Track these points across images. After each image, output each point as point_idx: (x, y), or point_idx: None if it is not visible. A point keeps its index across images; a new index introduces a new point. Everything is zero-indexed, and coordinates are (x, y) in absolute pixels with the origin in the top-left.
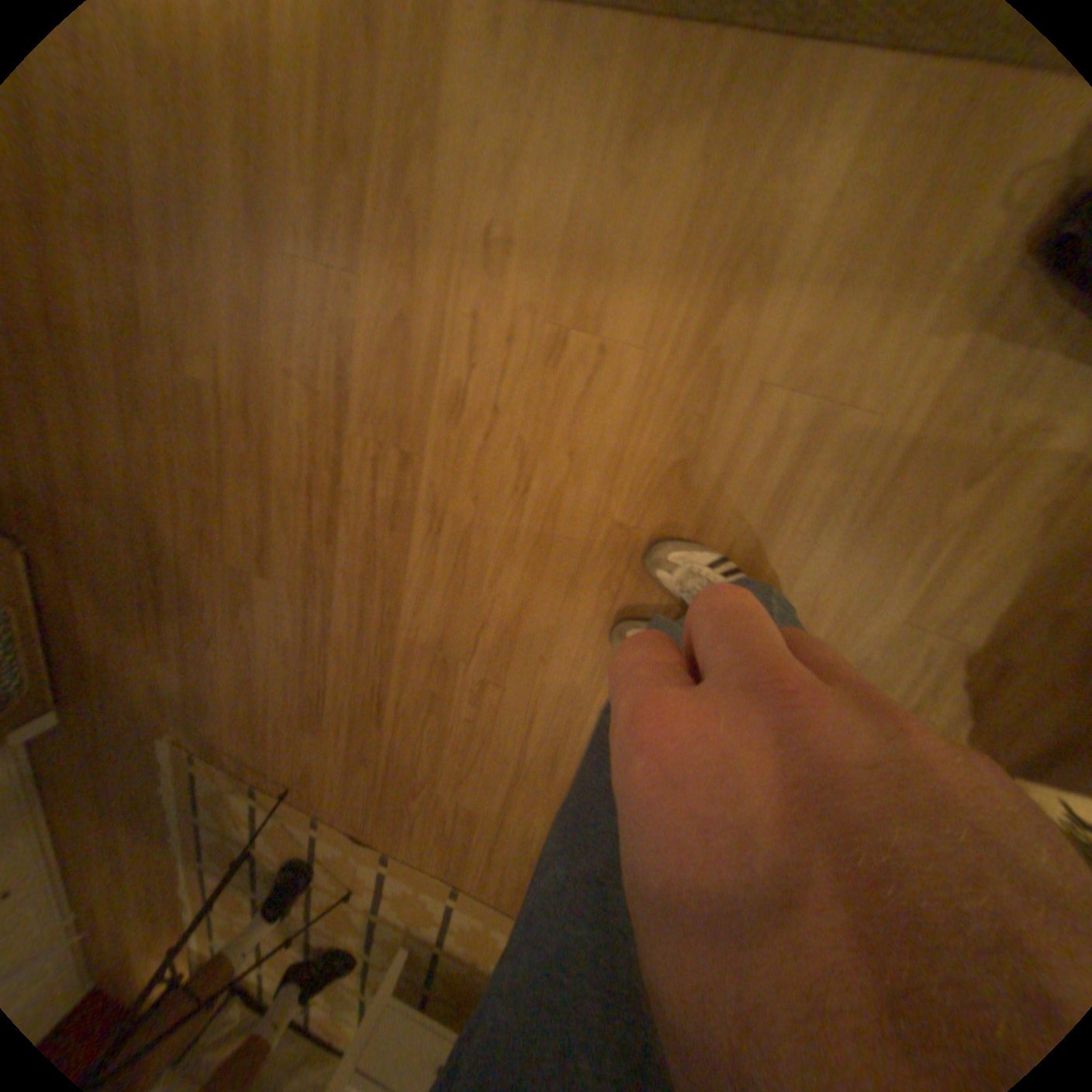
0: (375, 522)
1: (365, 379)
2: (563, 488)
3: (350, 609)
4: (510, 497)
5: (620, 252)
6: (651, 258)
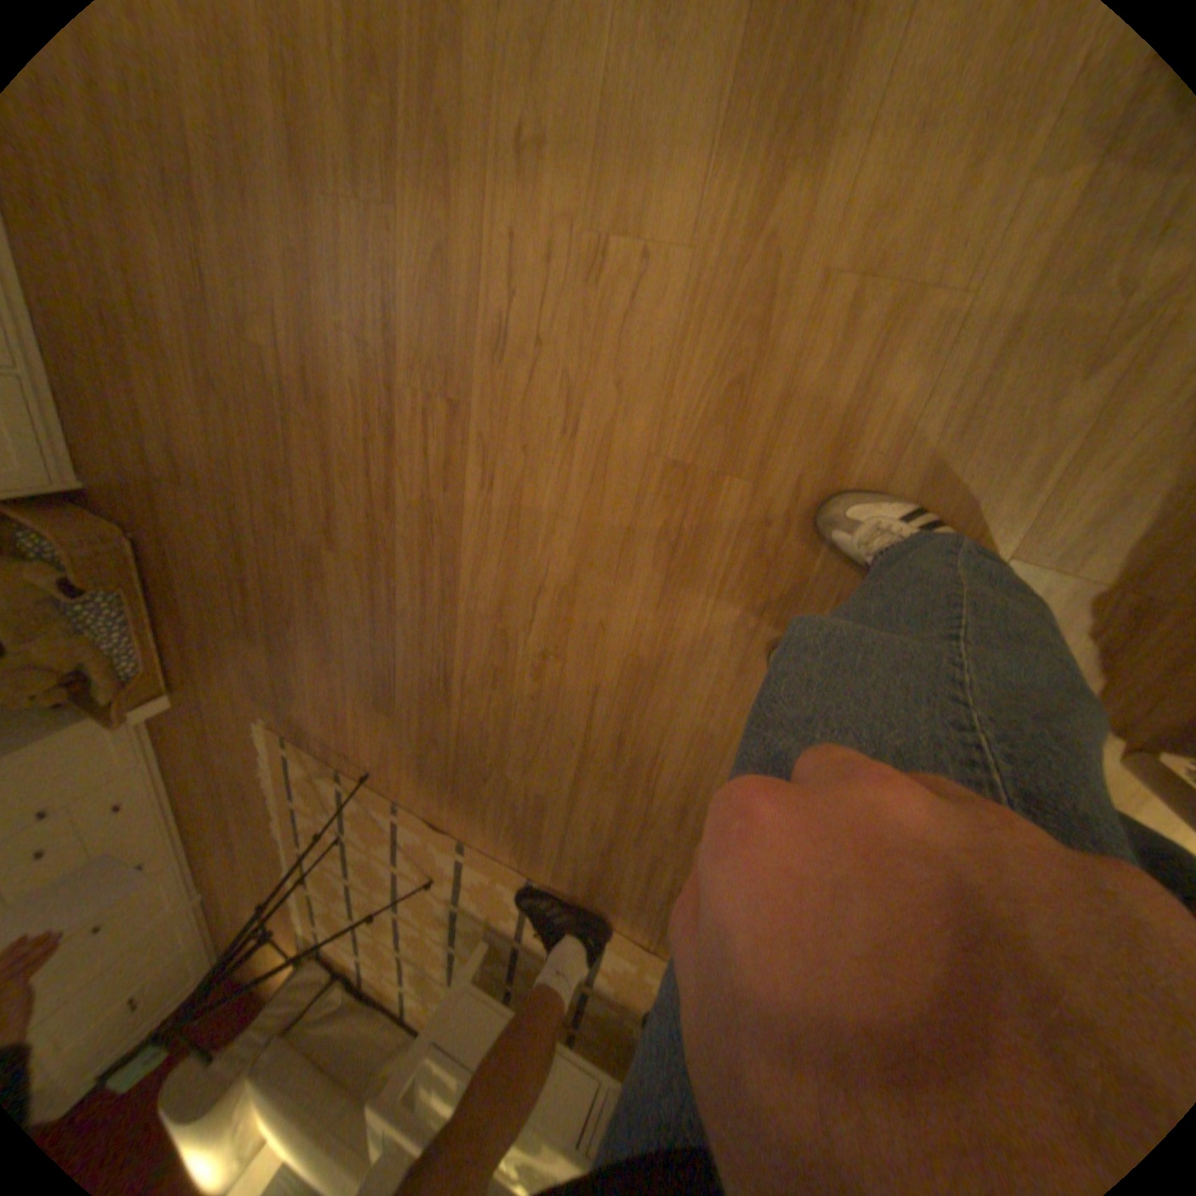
0: (428, 483)
1: (407, 324)
2: (612, 426)
3: (411, 580)
4: (558, 442)
5: (658, 132)
6: (692, 134)
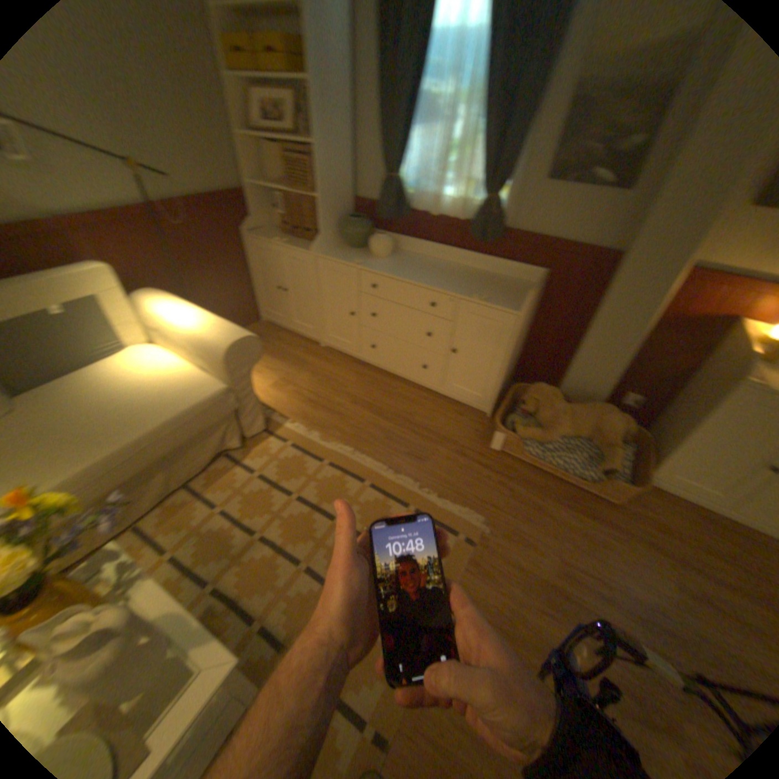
0: None
1: None
2: None
3: None
4: None
5: None
6: None
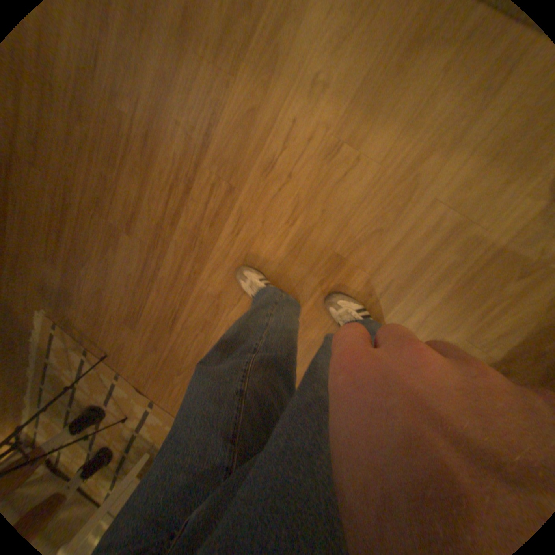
0: (202, 220)
1: (220, 139)
2: (312, 228)
3: (173, 265)
4: (282, 226)
5: (383, 109)
6: (398, 117)
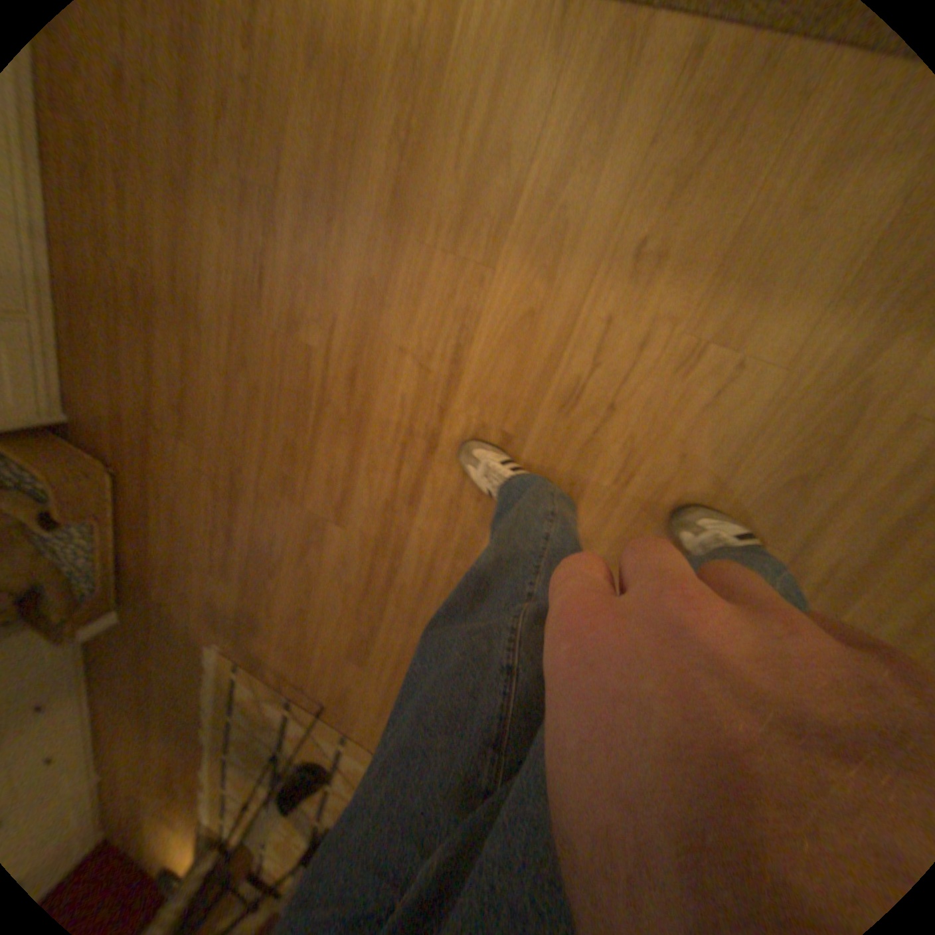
0: (461, 491)
1: (478, 364)
2: (665, 485)
3: (418, 563)
4: (607, 487)
5: (780, 276)
6: (813, 285)
